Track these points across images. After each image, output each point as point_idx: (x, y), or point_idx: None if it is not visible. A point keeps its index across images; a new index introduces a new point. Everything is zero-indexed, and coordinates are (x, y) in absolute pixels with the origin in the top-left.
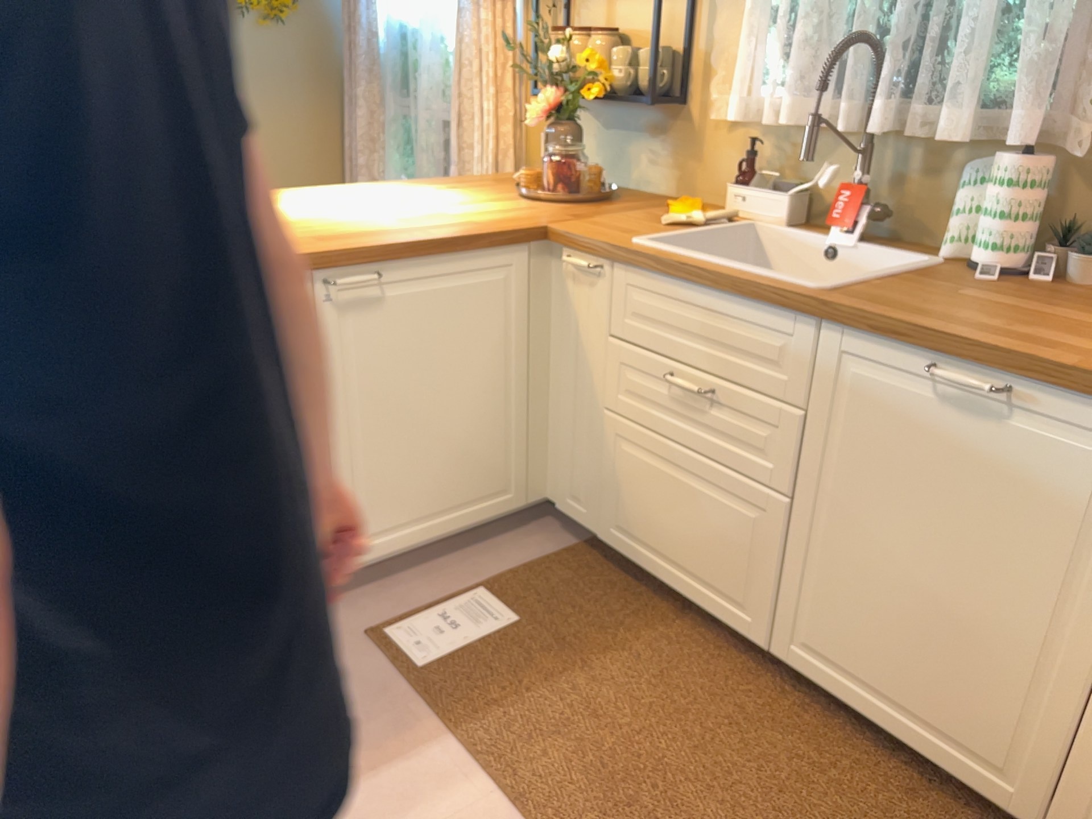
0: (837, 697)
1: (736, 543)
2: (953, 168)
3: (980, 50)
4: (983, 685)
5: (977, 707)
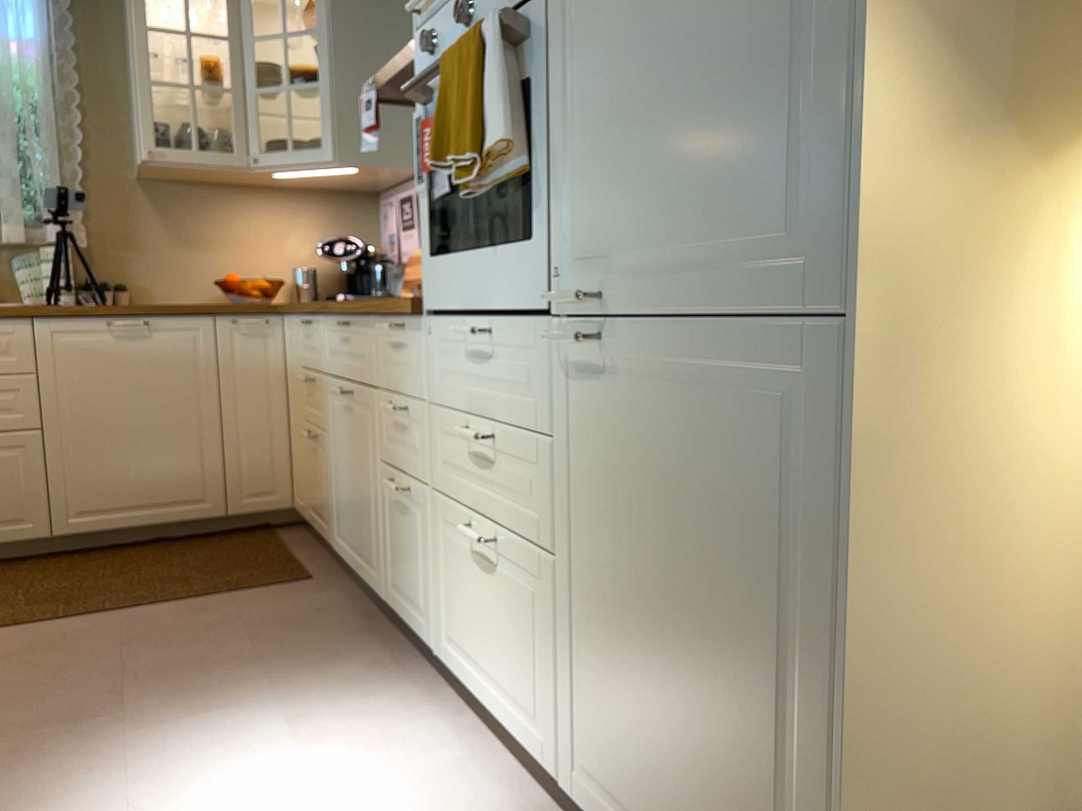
0: (106, 530)
1: (3, 480)
2: (4, 260)
3: (16, 194)
4: (179, 463)
5: (180, 476)
